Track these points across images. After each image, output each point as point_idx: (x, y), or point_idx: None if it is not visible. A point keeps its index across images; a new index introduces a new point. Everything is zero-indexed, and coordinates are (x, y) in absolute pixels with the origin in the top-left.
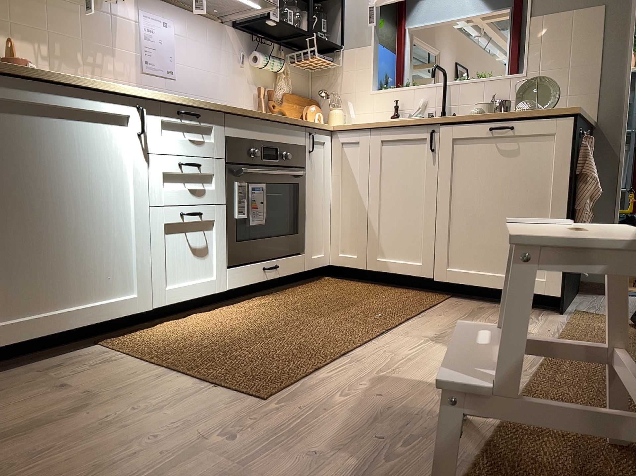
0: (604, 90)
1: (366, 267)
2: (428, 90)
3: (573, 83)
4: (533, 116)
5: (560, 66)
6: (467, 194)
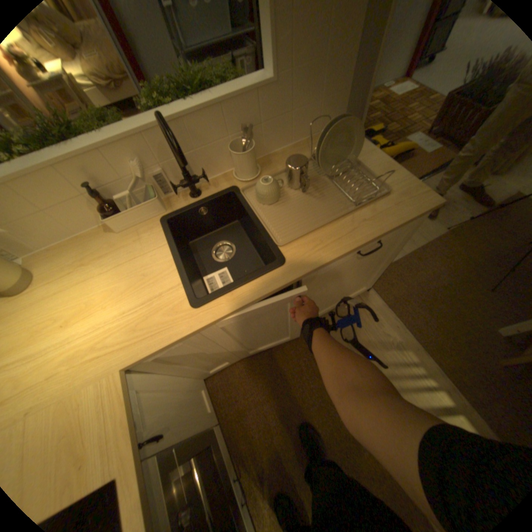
0: (356, 79)
1: (239, 359)
2: (126, 140)
3: (330, 76)
4: (404, 224)
5: (318, 50)
6: (323, 292)
